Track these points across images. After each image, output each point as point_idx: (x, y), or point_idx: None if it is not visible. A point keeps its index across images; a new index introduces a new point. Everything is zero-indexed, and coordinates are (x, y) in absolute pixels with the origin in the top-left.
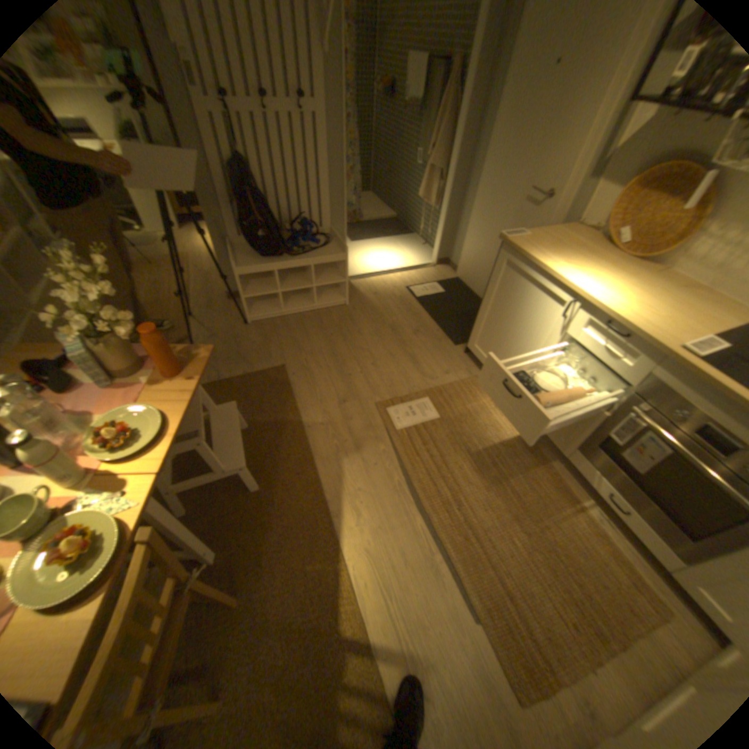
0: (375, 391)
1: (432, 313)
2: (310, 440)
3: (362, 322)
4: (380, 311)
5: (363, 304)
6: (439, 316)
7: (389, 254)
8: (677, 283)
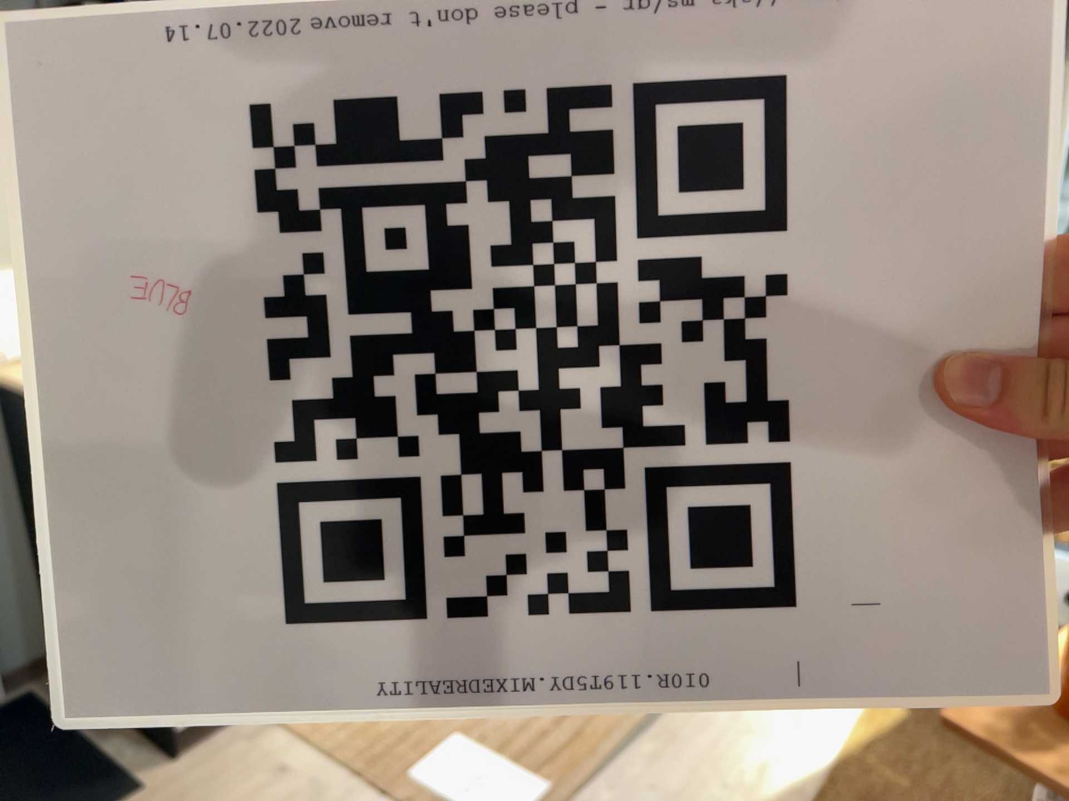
0: None
1: None
2: None
3: None
4: None
5: None
6: None
7: None
8: None
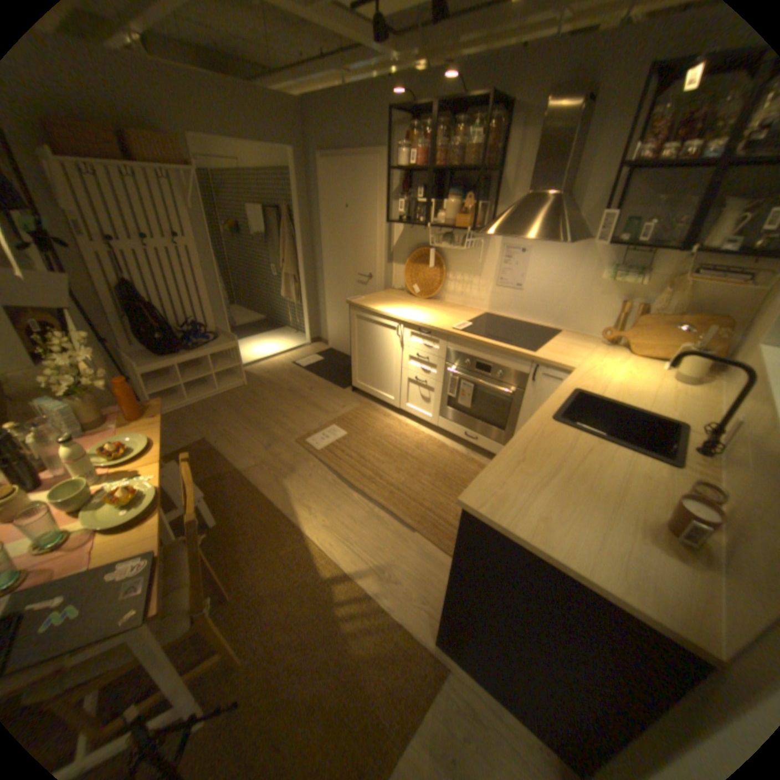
0: (292, 432)
1: (319, 374)
2: (249, 479)
3: (264, 393)
4: (276, 383)
5: (259, 381)
6: (325, 375)
7: (268, 344)
8: (447, 306)
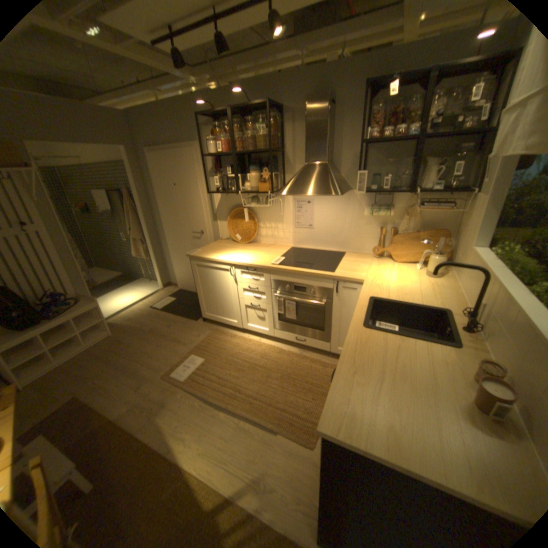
0: (157, 370)
1: (173, 312)
2: (122, 427)
3: (127, 339)
4: (137, 328)
5: (122, 330)
6: (178, 312)
7: (126, 295)
8: (263, 247)
